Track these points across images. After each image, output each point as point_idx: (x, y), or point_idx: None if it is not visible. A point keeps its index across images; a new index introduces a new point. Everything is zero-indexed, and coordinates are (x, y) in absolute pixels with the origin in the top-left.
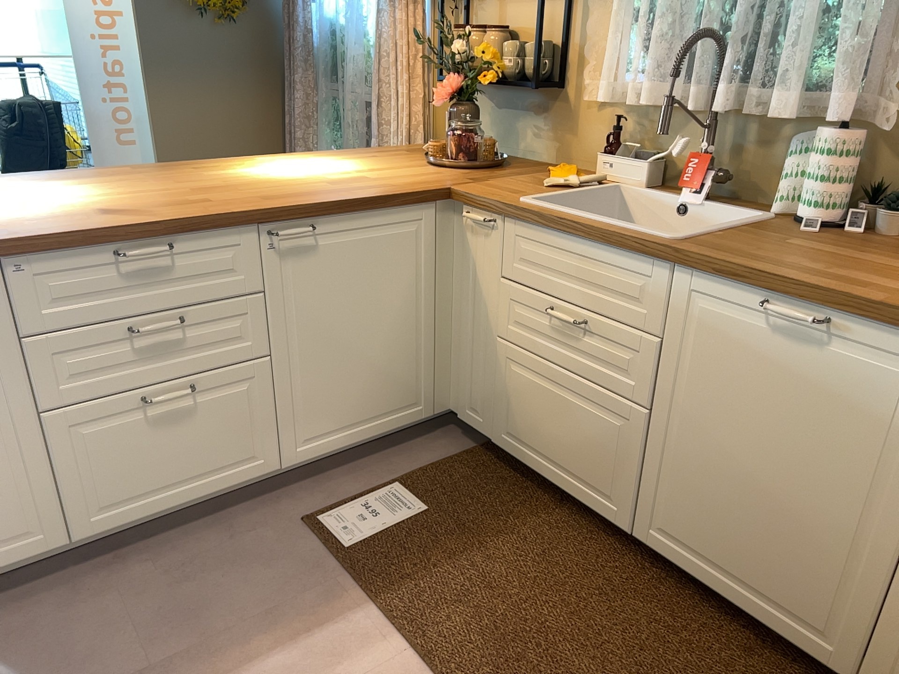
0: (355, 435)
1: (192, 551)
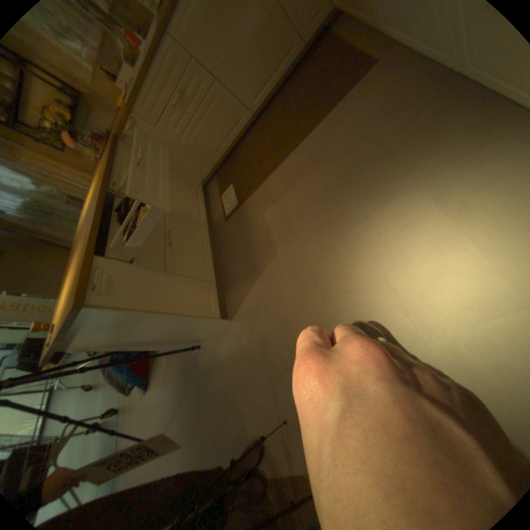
0: (203, 205)
1: (228, 251)
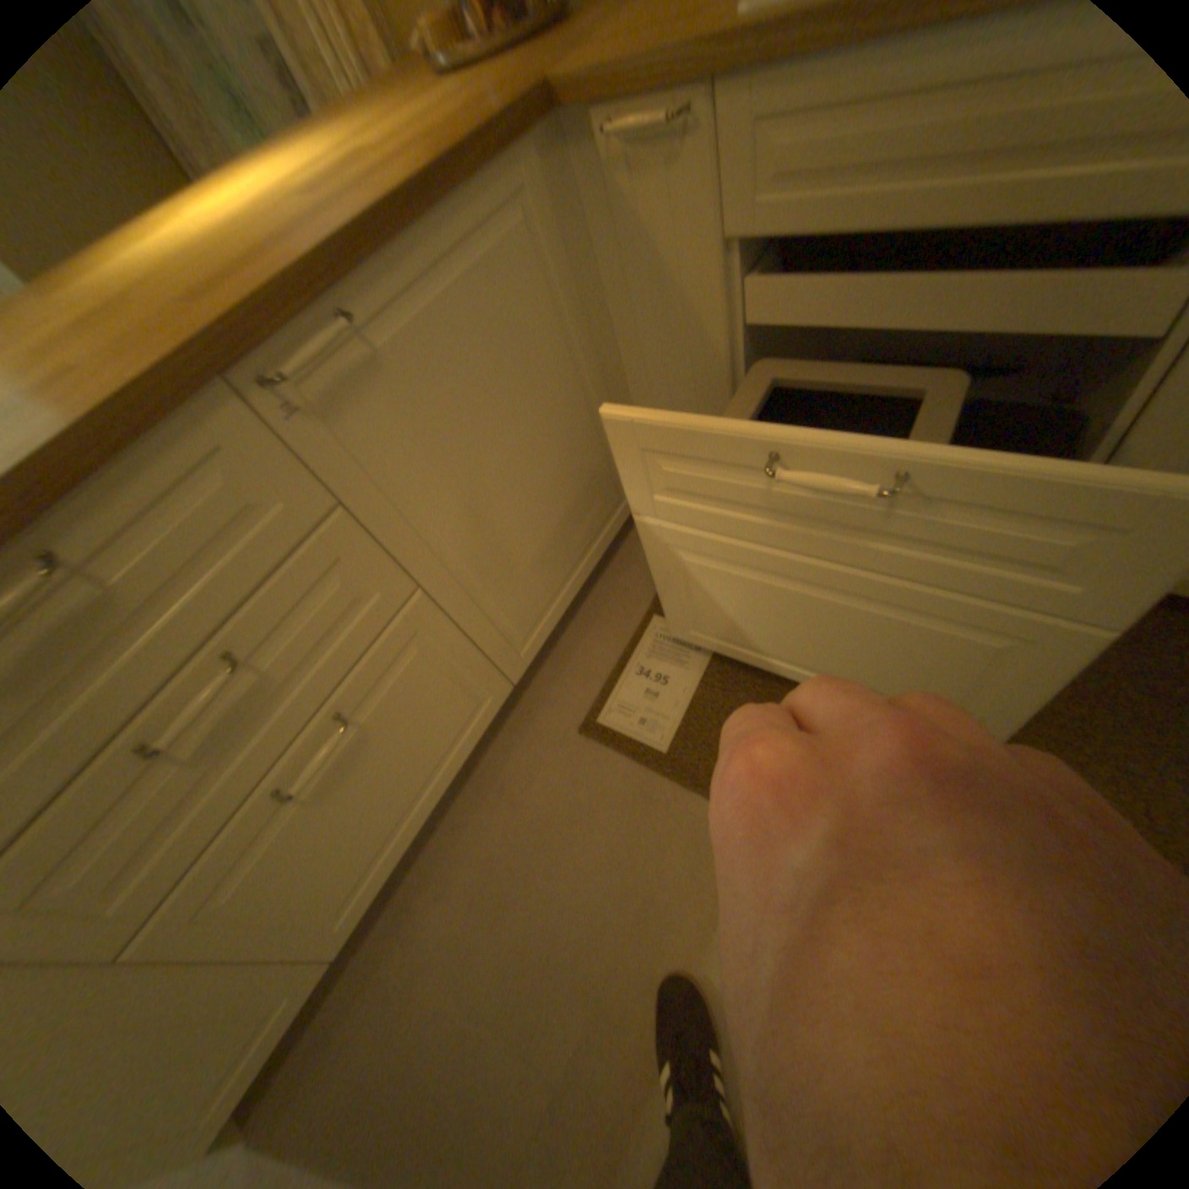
0: (573, 586)
1: (482, 853)
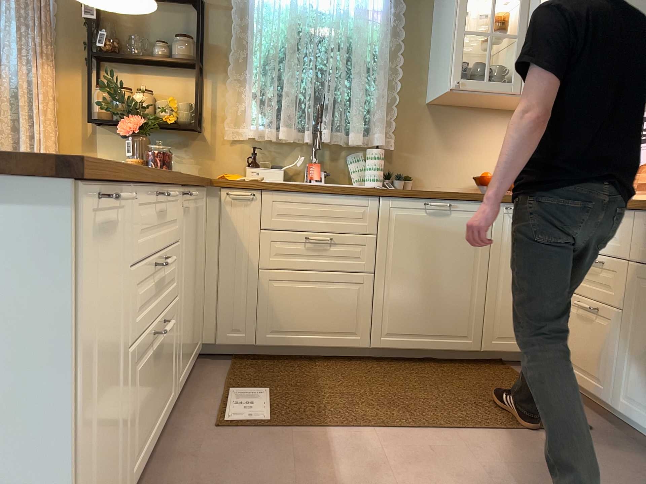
0: (188, 367)
1: (182, 481)
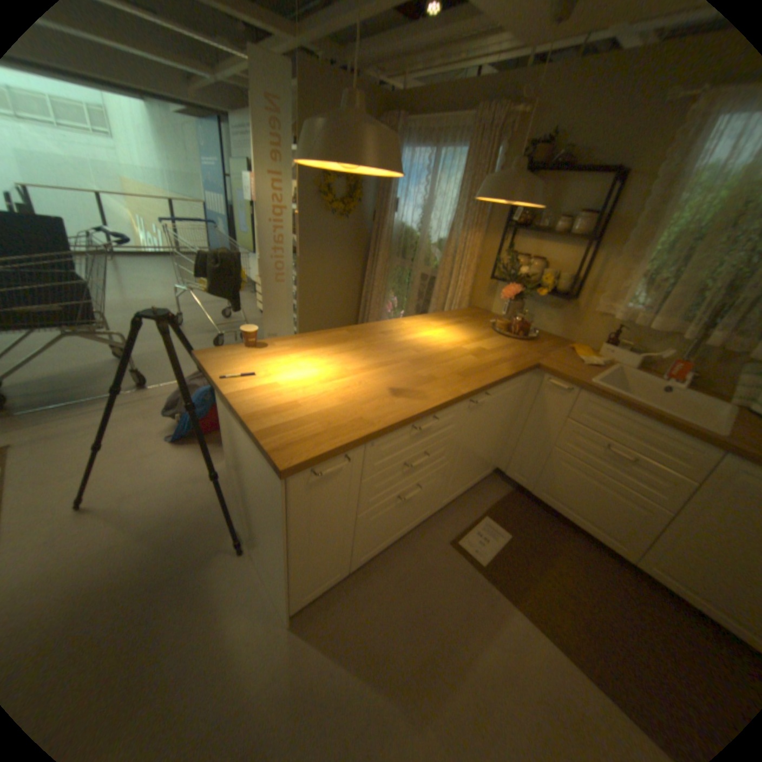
0: (465, 490)
1: (403, 570)
